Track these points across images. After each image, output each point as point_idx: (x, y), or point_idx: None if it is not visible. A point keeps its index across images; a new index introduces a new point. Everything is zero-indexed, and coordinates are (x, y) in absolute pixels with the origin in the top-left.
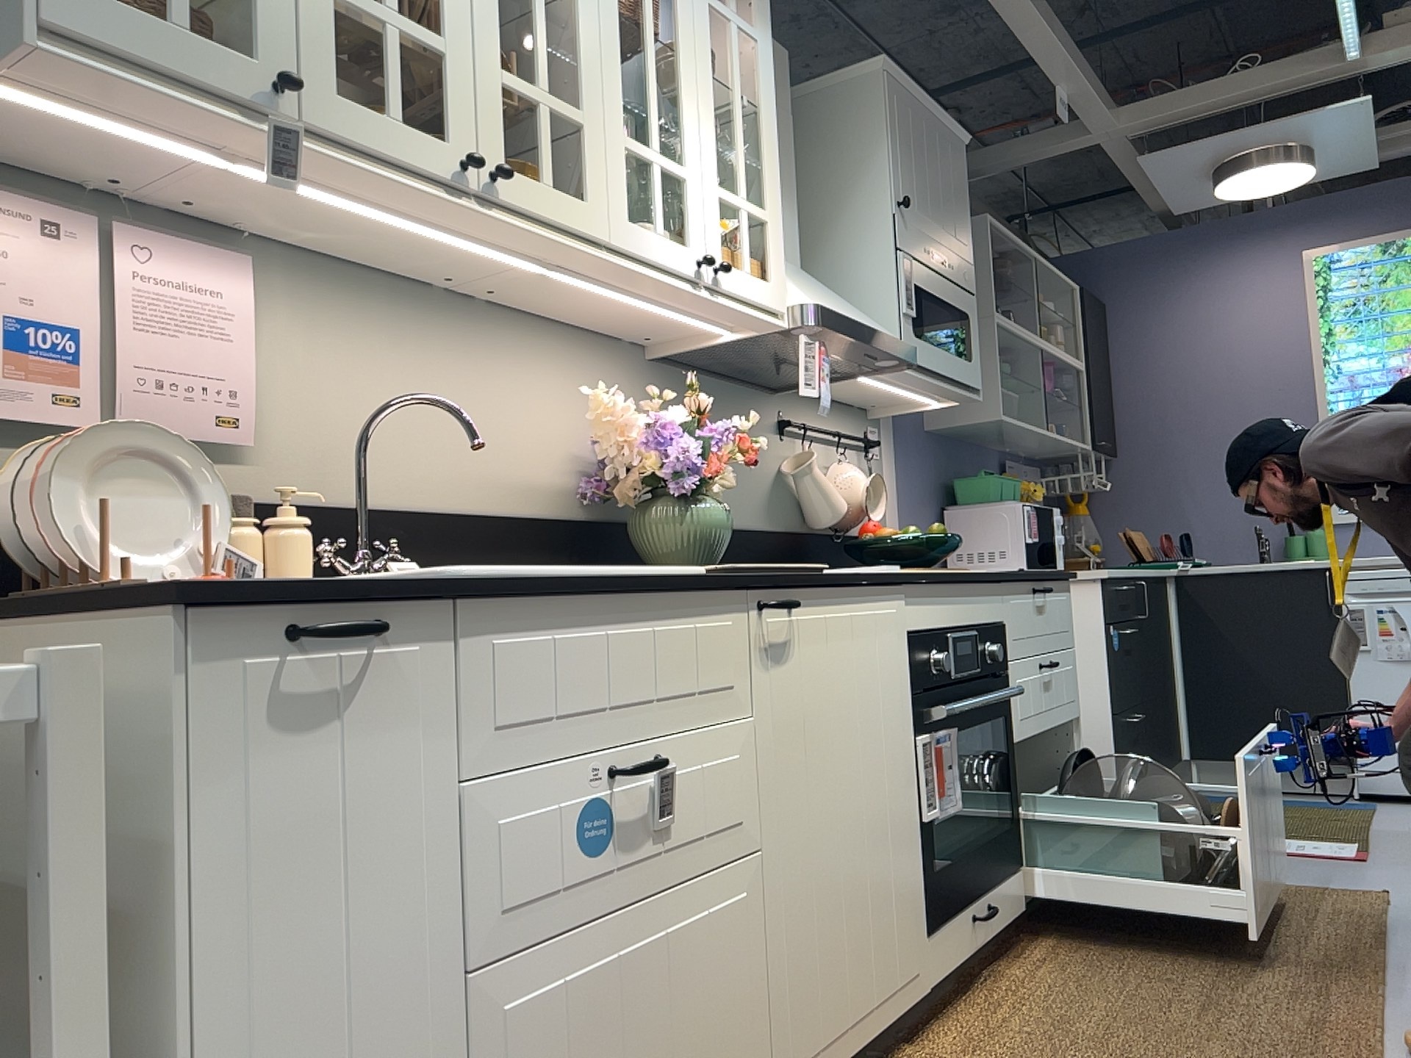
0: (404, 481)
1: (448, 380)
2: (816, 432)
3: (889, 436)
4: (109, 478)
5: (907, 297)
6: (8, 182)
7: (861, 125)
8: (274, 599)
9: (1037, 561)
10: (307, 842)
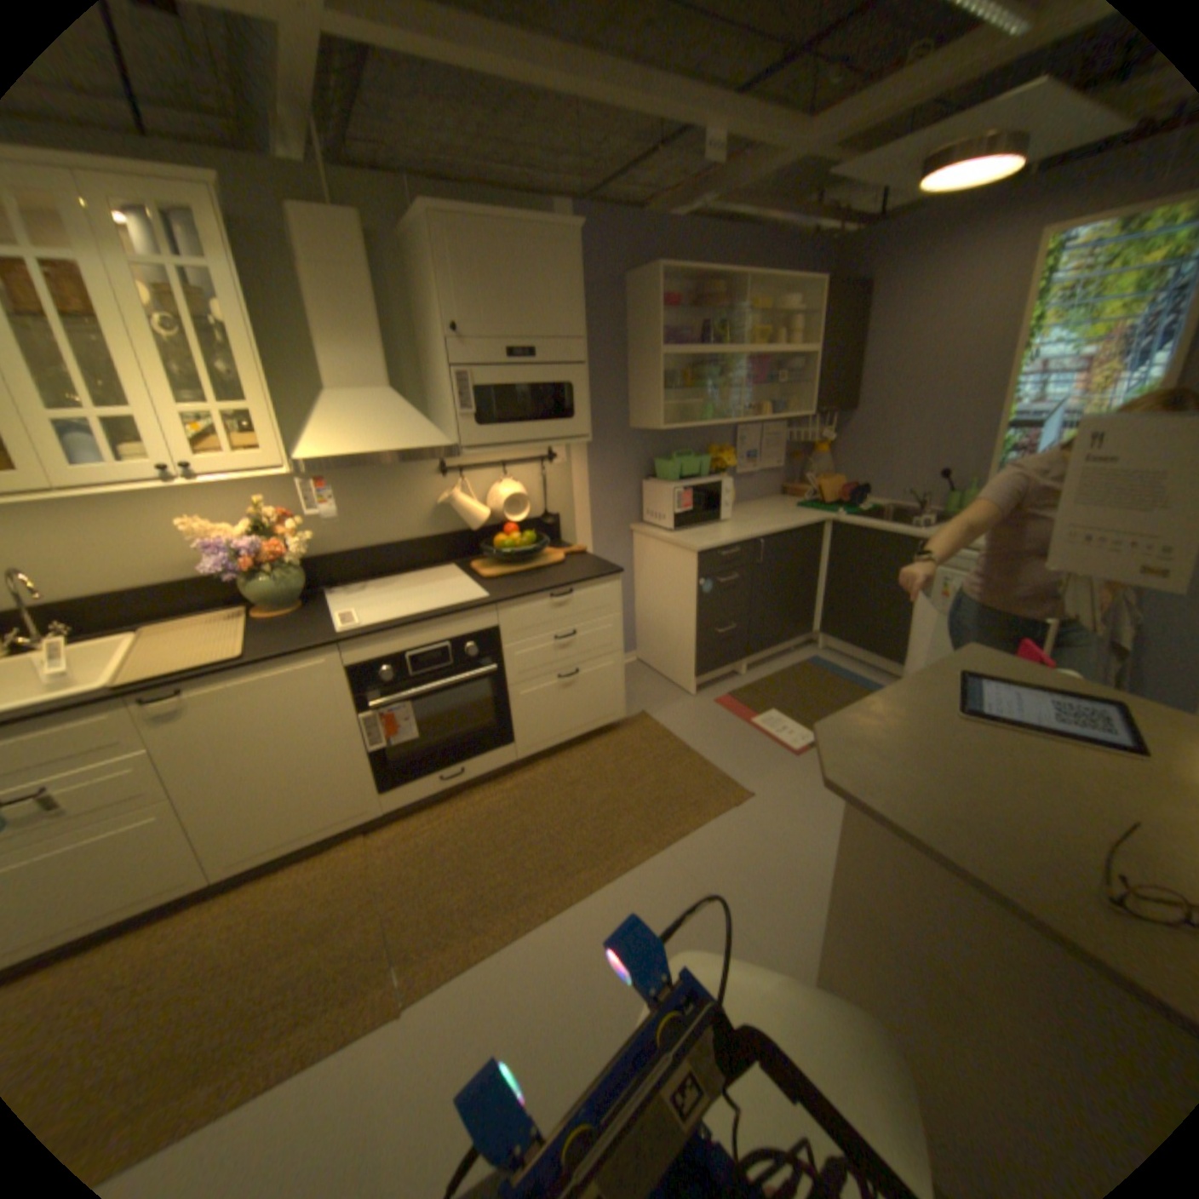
0: (88, 583)
1: (104, 526)
2: (476, 468)
3: (575, 447)
4: None
5: (460, 404)
6: None
7: (425, 260)
8: None
9: (685, 525)
10: None
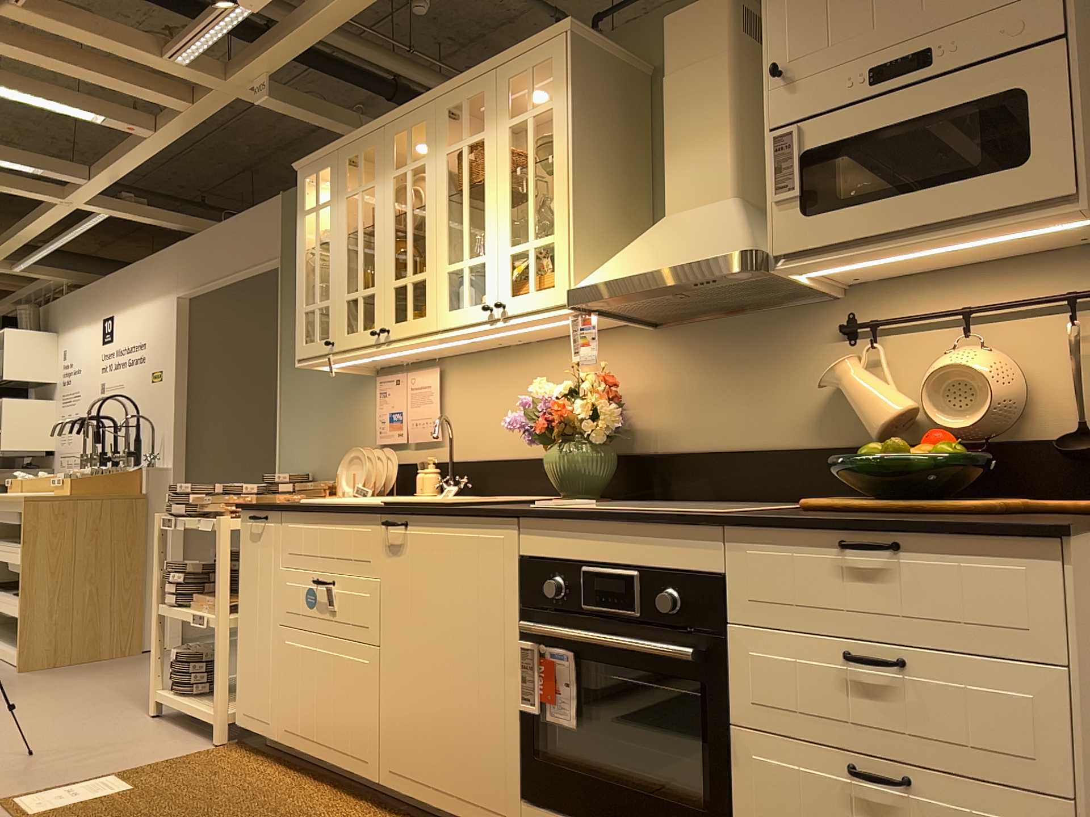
0: (495, 445)
1: (514, 390)
2: (906, 322)
3: None
4: (356, 464)
5: (773, 182)
6: (394, 369)
7: None
8: (249, 508)
9: None
10: (255, 570)
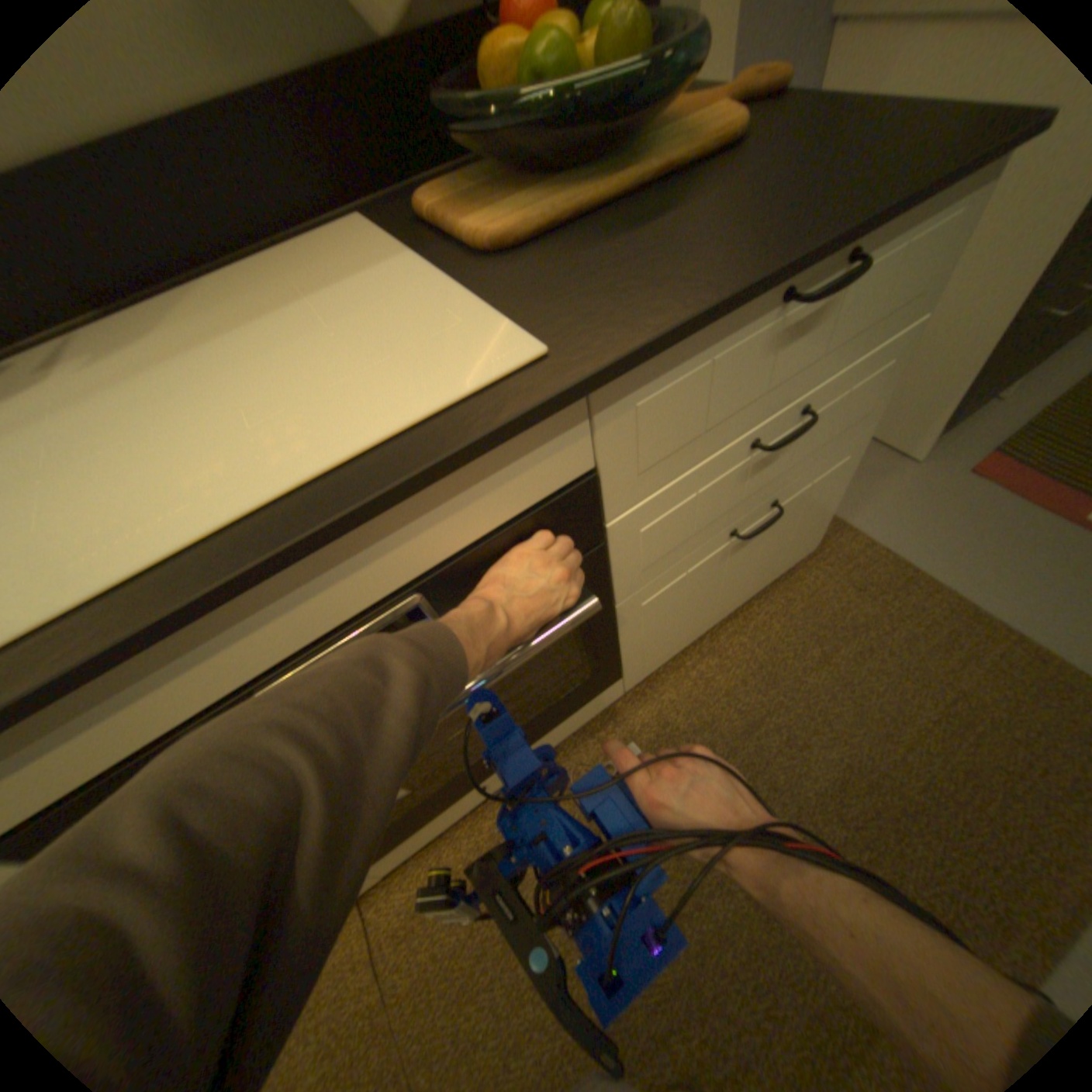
0: None
1: None
2: None
3: None
4: None
5: None
6: None
7: None
8: None
9: None
10: None
